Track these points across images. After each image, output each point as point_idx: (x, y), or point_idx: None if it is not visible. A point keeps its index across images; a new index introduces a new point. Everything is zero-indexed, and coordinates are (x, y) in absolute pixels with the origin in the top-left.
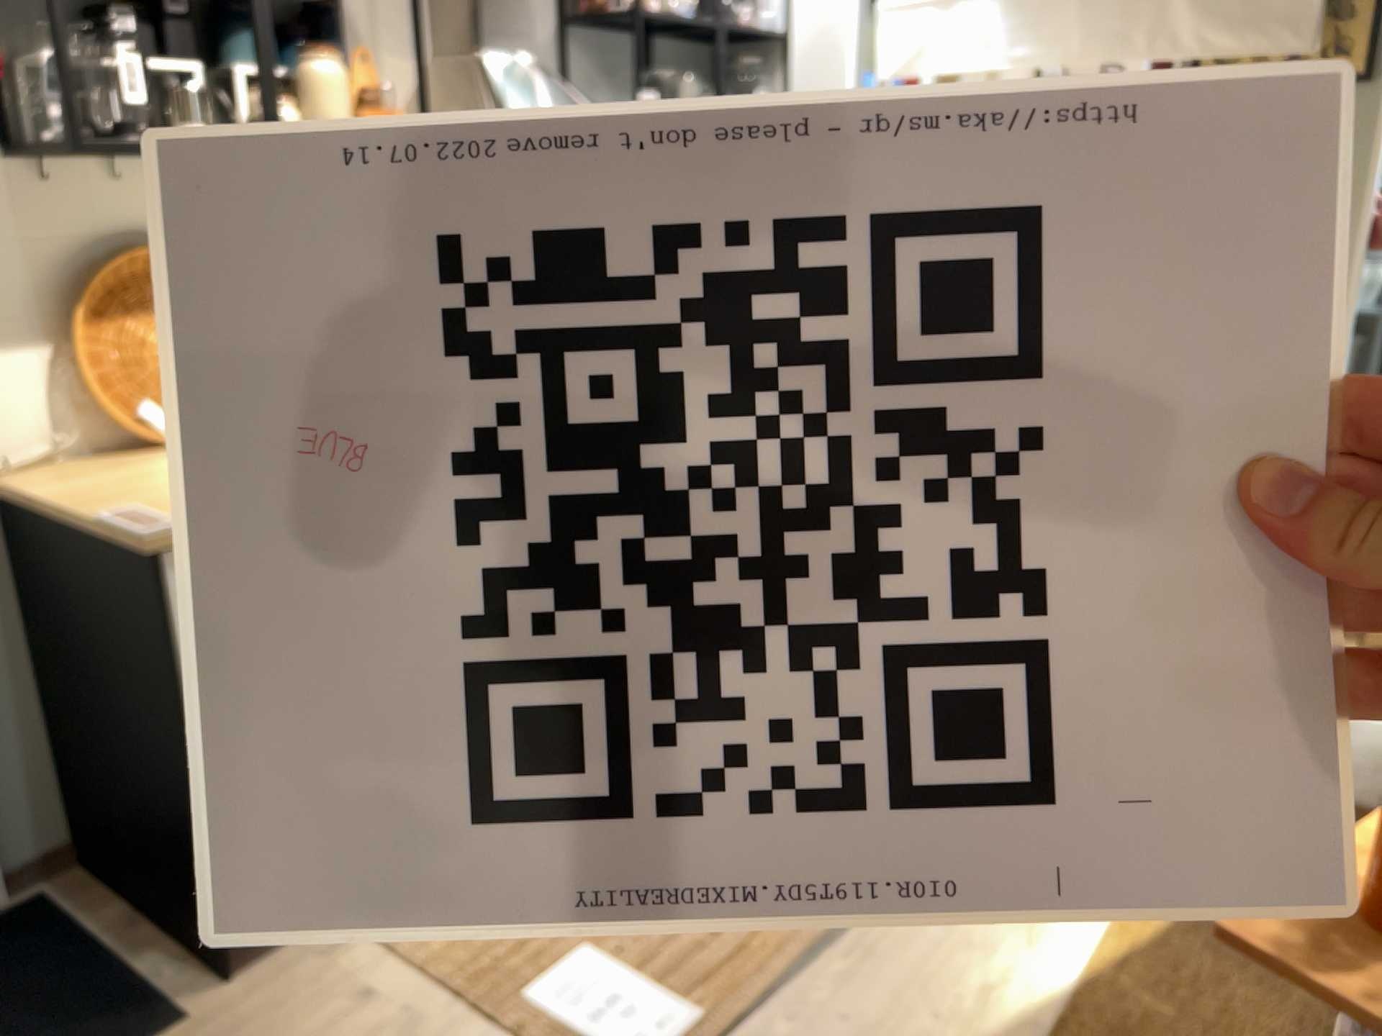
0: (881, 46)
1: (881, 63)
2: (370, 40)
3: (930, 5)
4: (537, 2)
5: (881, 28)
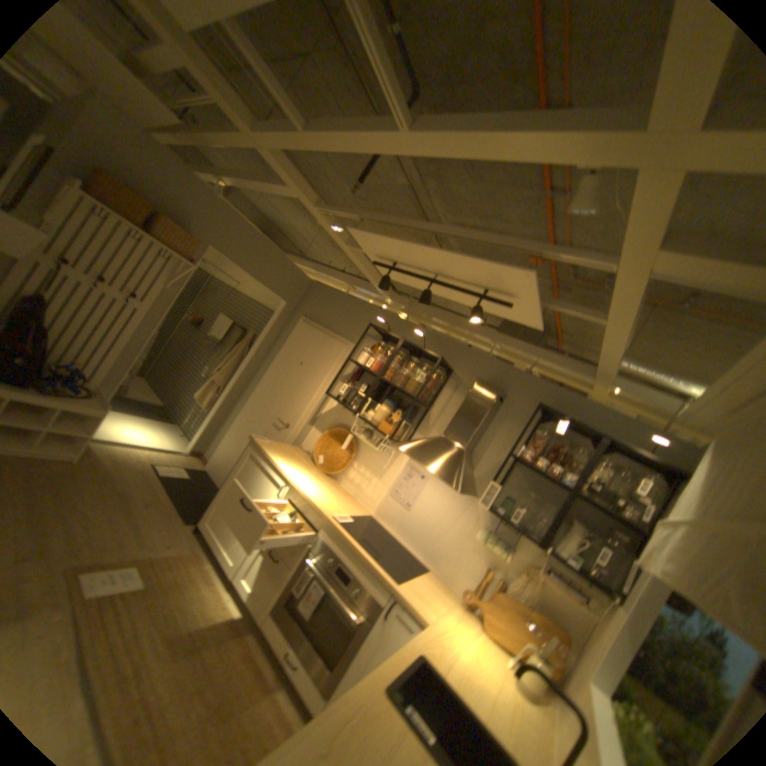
0: (650, 548)
1: (644, 559)
2: (431, 425)
3: (674, 530)
4: (508, 449)
5: (657, 538)
